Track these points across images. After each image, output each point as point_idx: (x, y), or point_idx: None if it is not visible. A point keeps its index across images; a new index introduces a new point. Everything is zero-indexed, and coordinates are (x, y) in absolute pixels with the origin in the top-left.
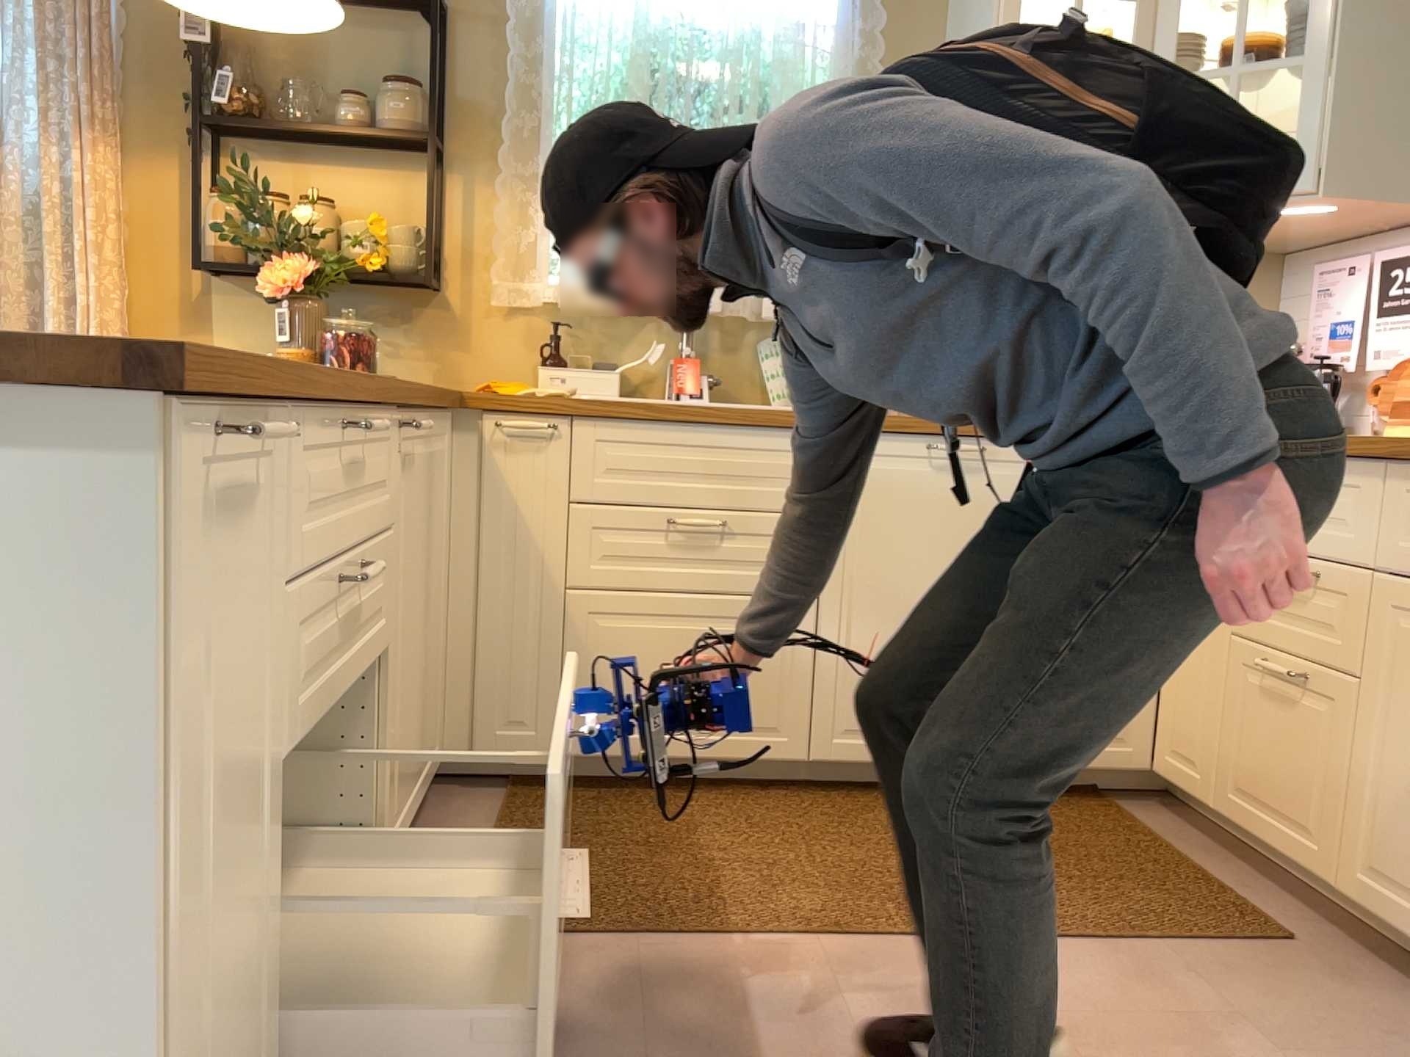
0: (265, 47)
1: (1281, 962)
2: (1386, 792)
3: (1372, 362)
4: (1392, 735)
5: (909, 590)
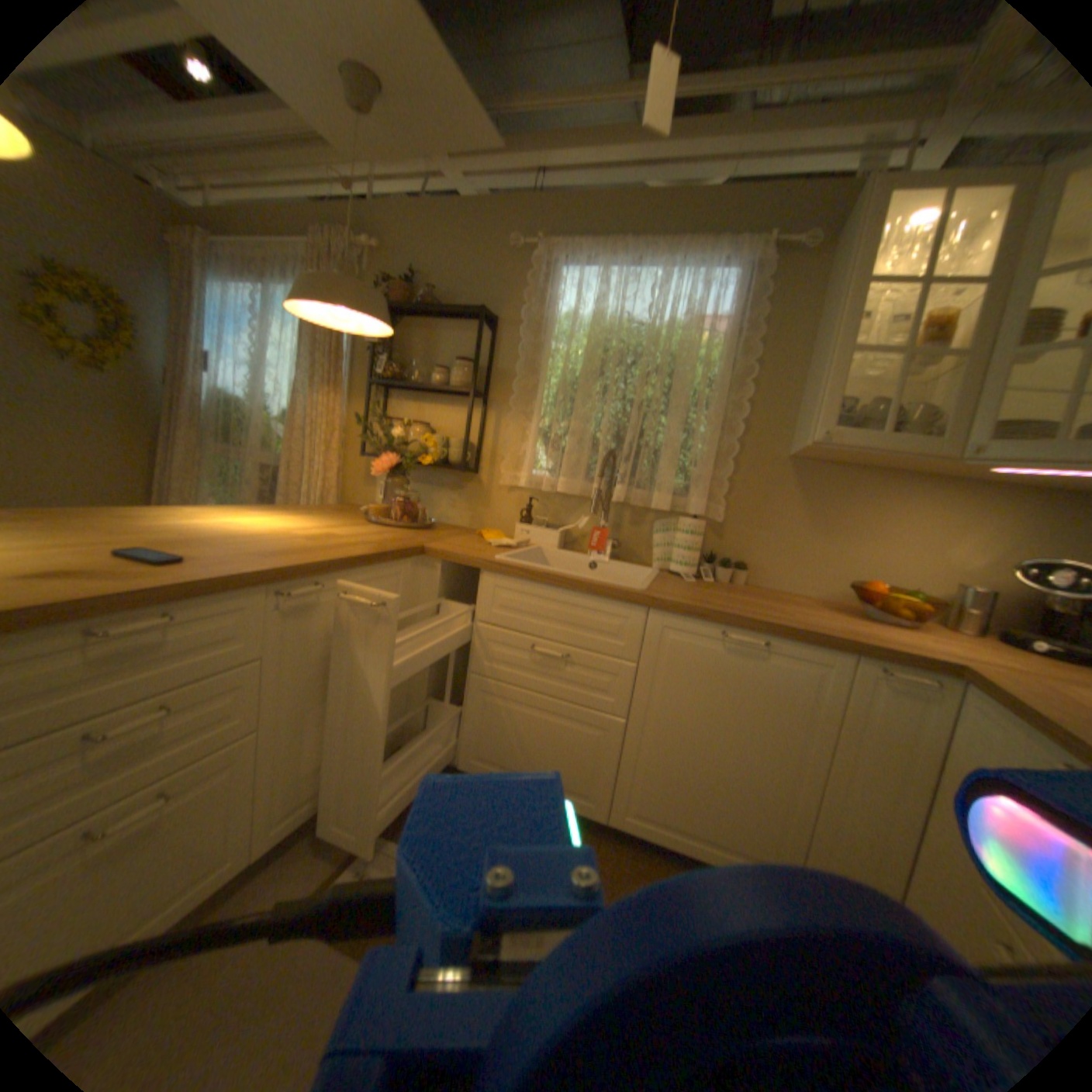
0: (410, 342)
1: None
2: None
3: None
4: None
5: (694, 734)
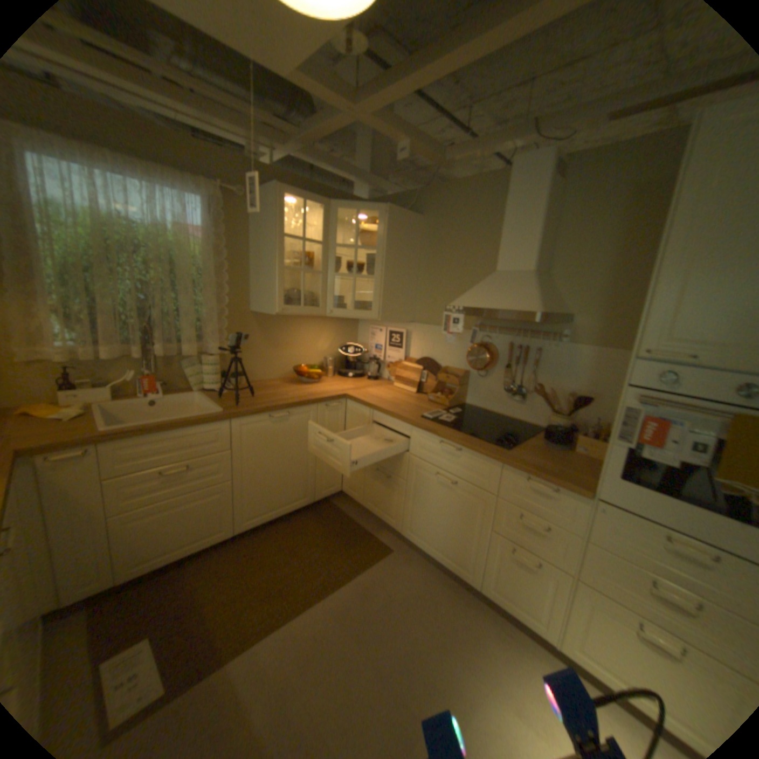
0: None
1: (392, 562)
2: (413, 511)
3: (386, 359)
4: (415, 497)
5: (265, 466)
